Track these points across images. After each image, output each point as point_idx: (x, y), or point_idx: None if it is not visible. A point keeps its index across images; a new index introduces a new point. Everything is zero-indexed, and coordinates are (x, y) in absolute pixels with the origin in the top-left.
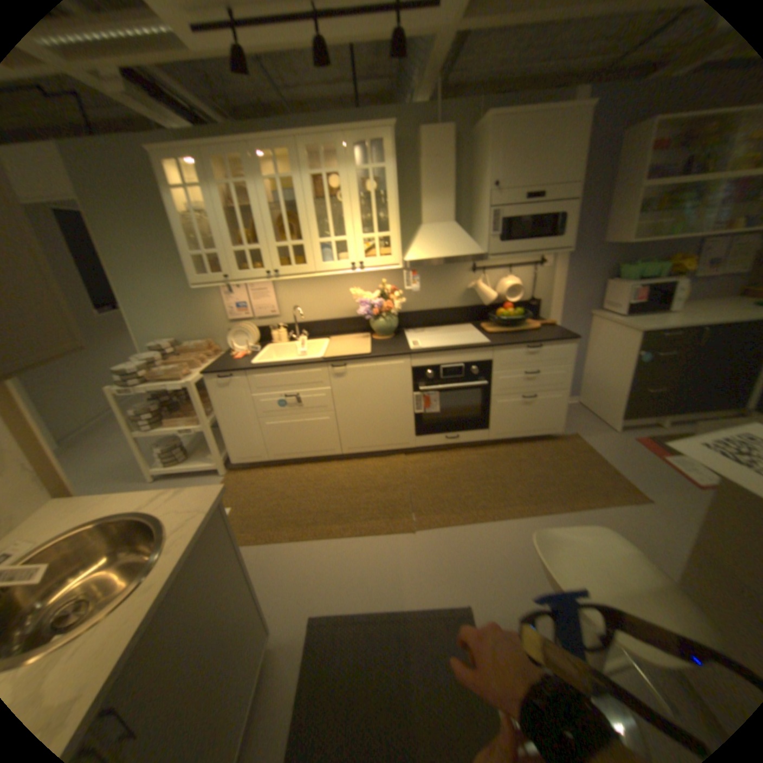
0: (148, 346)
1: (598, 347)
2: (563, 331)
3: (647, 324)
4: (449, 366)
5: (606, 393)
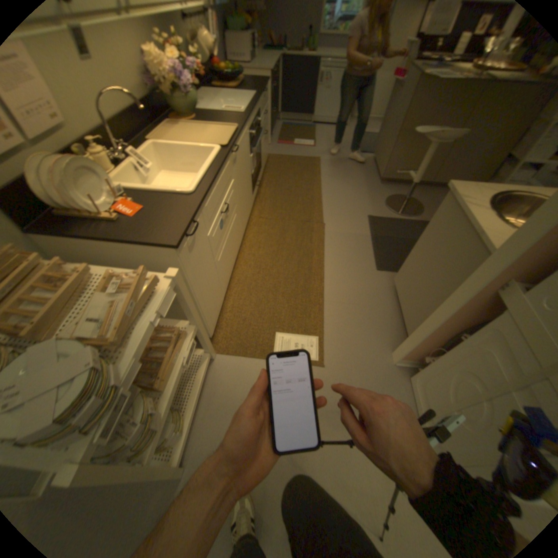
0: None
1: None
2: (257, 77)
3: (268, 65)
4: (255, 121)
5: None
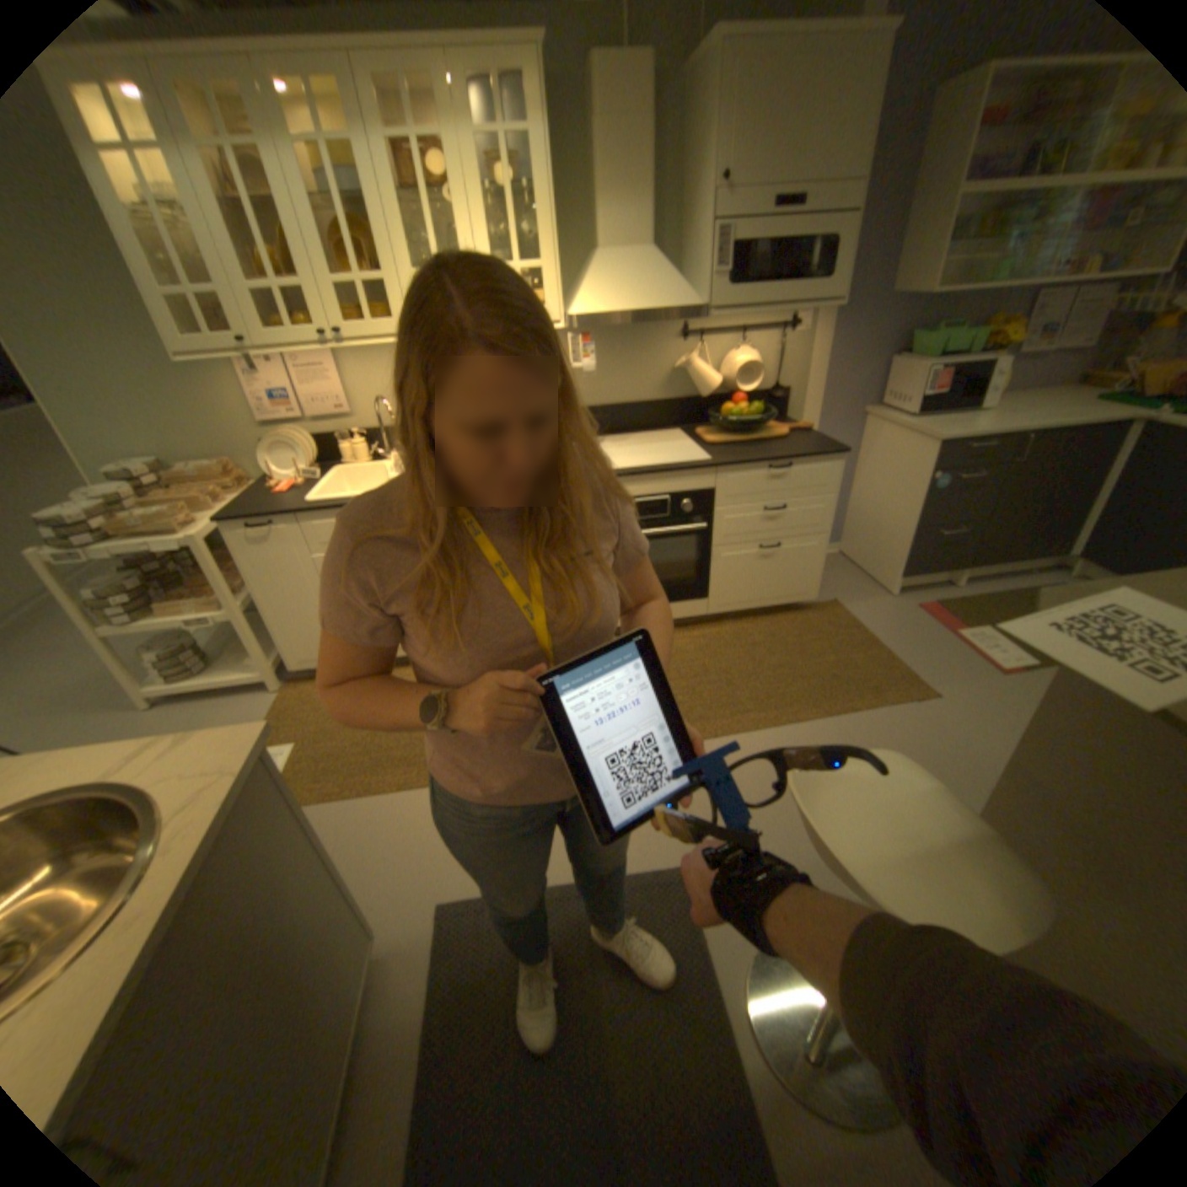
0: (110, 473)
1: (873, 467)
2: (824, 441)
3: (949, 429)
4: (647, 500)
5: (881, 538)
